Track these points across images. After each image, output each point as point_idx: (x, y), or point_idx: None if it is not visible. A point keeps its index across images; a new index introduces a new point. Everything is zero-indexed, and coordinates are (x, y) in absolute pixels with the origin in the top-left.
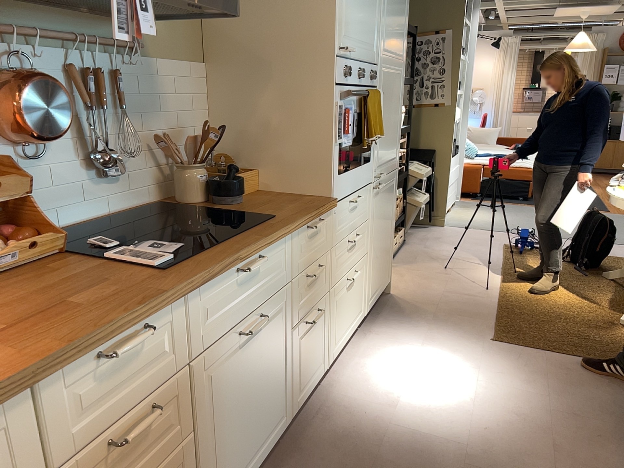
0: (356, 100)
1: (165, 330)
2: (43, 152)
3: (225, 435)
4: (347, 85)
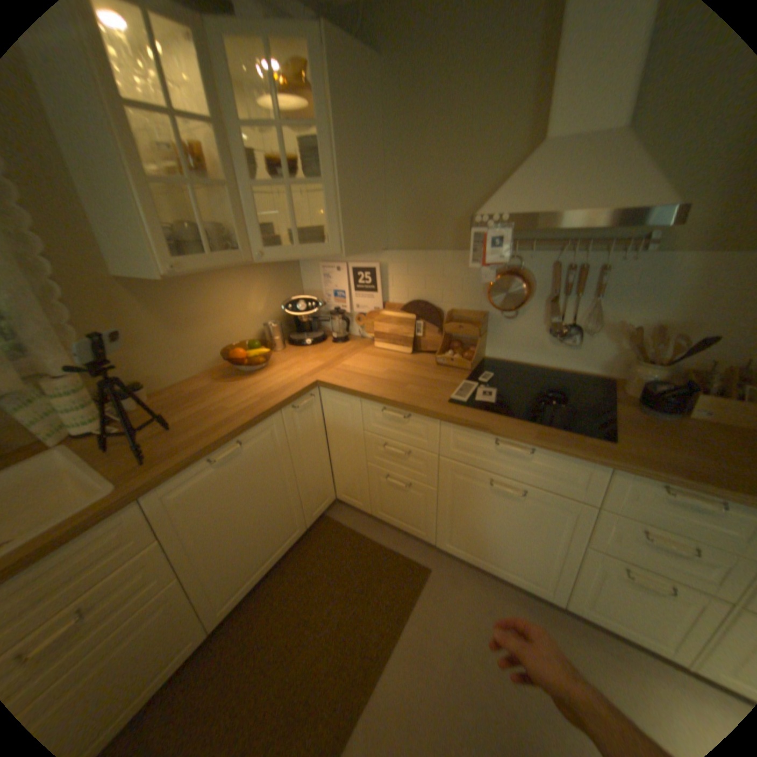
0: None
1: (426, 427)
2: (519, 316)
3: (466, 521)
4: None
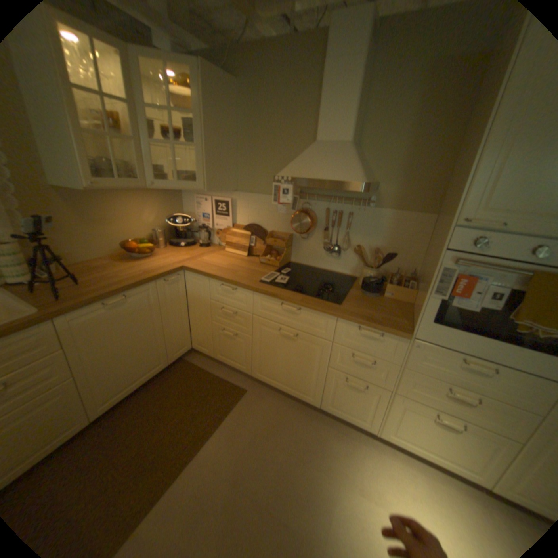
0: (514, 275)
1: (245, 296)
2: (309, 238)
3: (267, 356)
4: (499, 256)
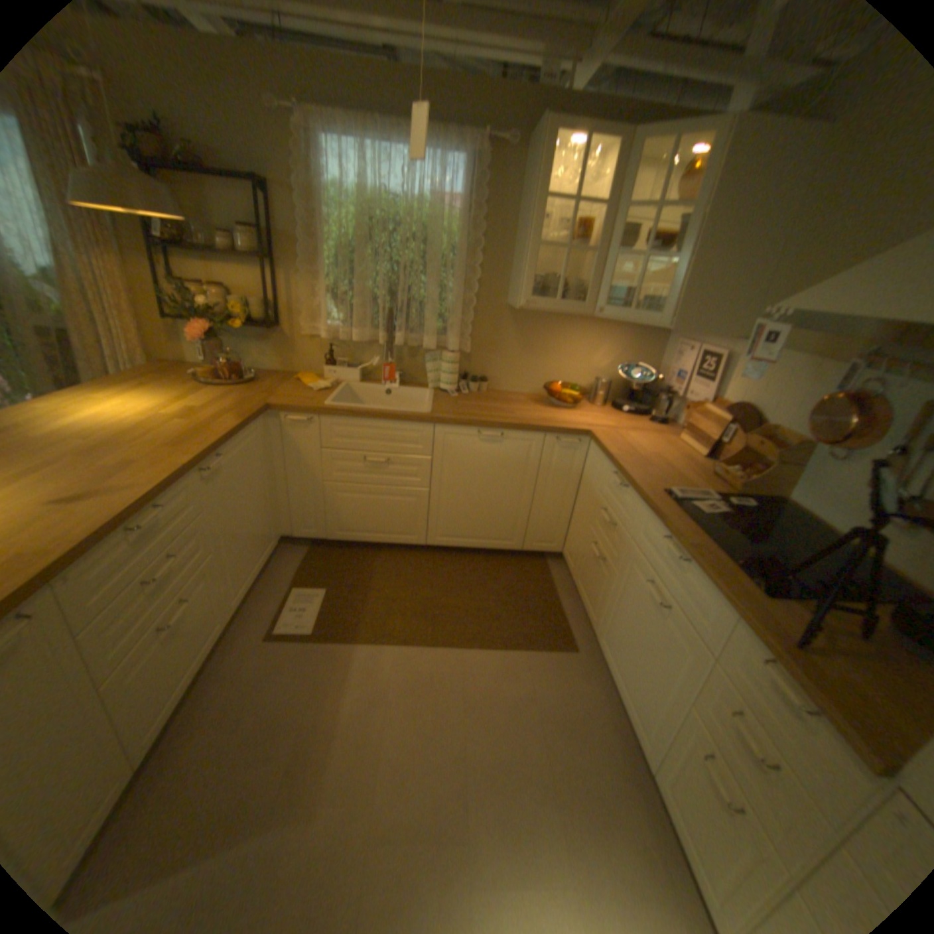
0: None
1: (633, 504)
2: (852, 462)
3: (623, 620)
4: None
